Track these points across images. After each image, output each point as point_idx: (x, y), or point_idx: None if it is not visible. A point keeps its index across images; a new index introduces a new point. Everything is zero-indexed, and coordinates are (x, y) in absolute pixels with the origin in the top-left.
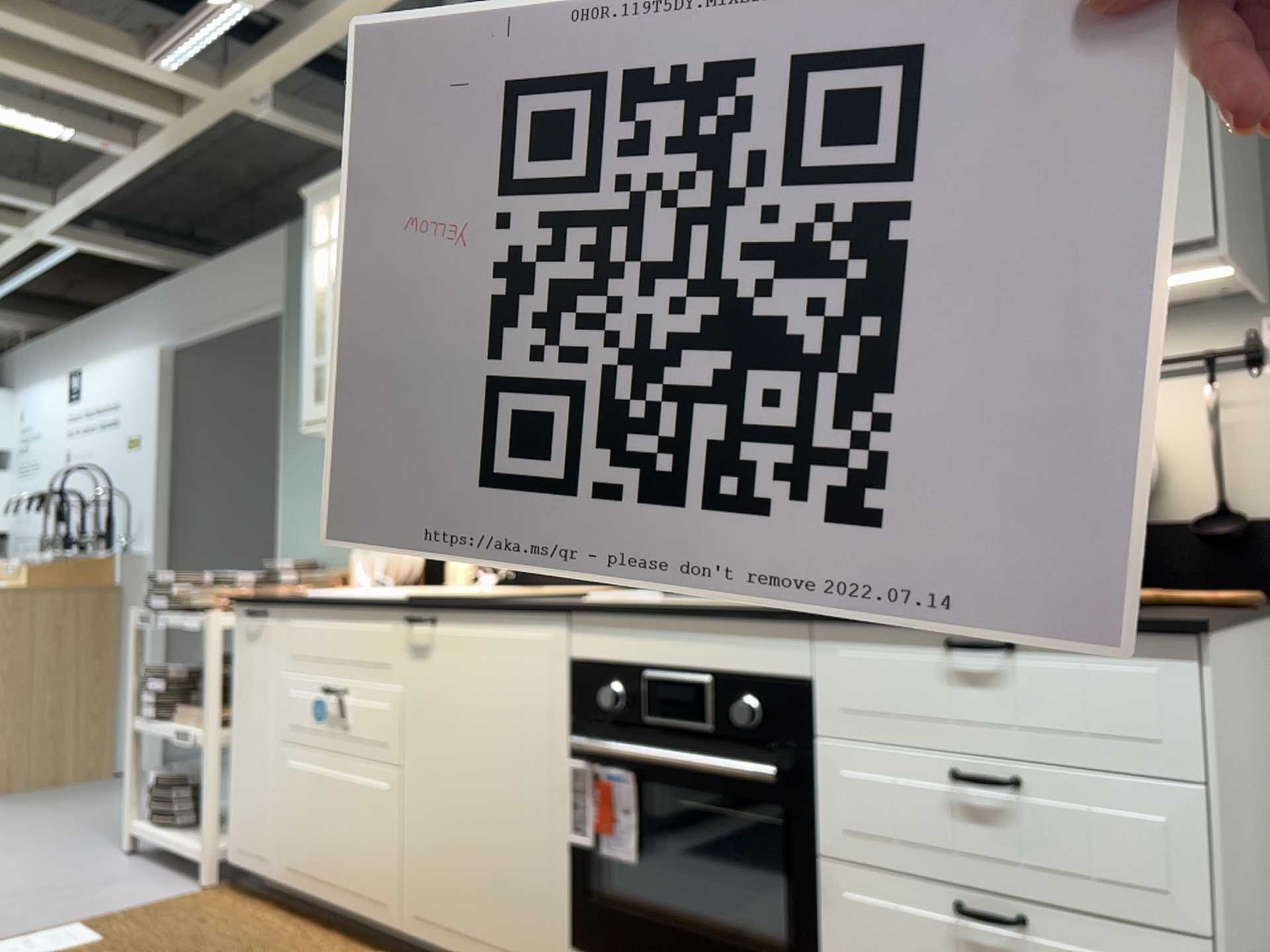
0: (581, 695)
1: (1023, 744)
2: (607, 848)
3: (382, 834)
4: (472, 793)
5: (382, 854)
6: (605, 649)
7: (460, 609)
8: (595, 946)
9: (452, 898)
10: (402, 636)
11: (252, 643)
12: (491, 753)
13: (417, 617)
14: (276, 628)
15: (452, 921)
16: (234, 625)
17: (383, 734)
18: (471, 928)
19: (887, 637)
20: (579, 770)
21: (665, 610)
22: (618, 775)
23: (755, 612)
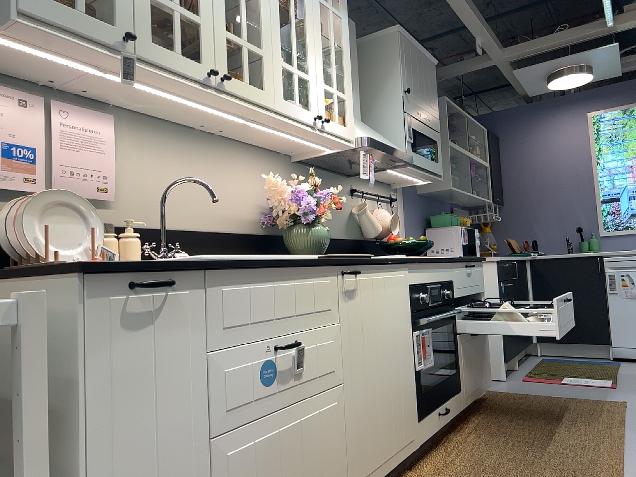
0: (414, 301)
1: (474, 289)
2: (425, 364)
3: (334, 442)
4: (382, 373)
5: (335, 458)
6: (418, 278)
7: (373, 263)
8: (424, 411)
9: (377, 445)
10: (337, 286)
11: (138, 330)
12: (388, 344)
13: (348, 270)
14: (190, 300)
15: (378, 459)
16: (77, 312)
17: (331, 364)
18: (386, 453)
19: (461, 265)
20: (417, 334)
21: (434, 259)
22: (425, 331)
23: (449, 259)
